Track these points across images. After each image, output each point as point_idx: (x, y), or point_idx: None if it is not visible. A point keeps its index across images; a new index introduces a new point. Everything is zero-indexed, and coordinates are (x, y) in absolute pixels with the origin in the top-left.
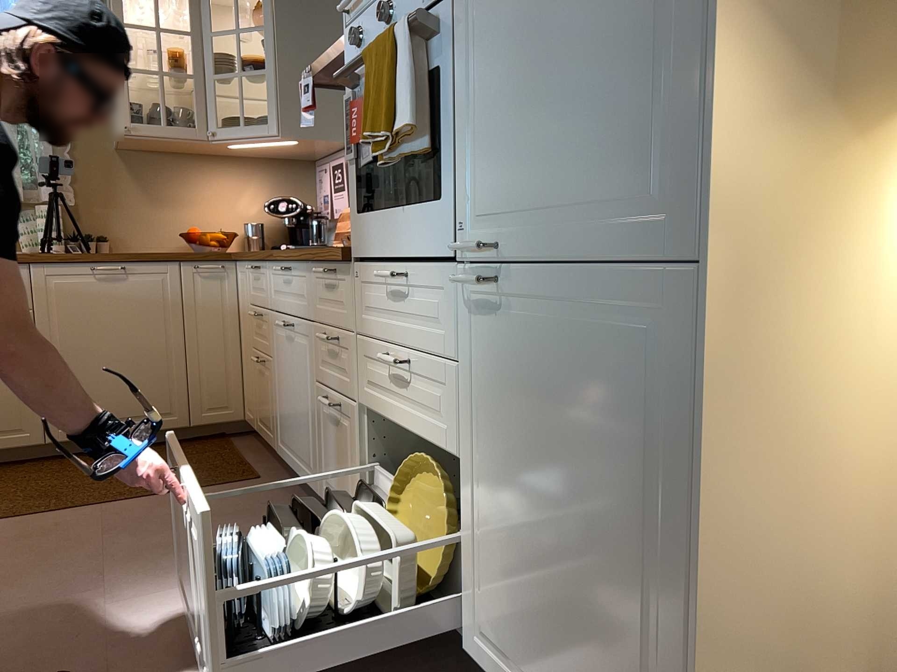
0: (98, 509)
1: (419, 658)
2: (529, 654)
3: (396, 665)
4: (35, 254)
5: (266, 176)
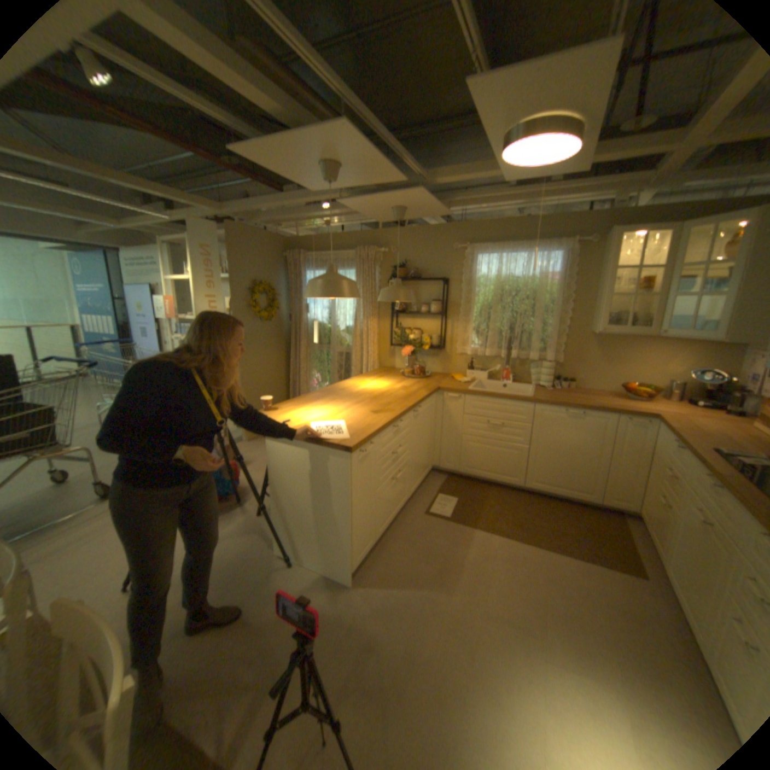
0: (545, 554)
1: None
2: None
3: None
4: (538, 398)
5: (699, 348)
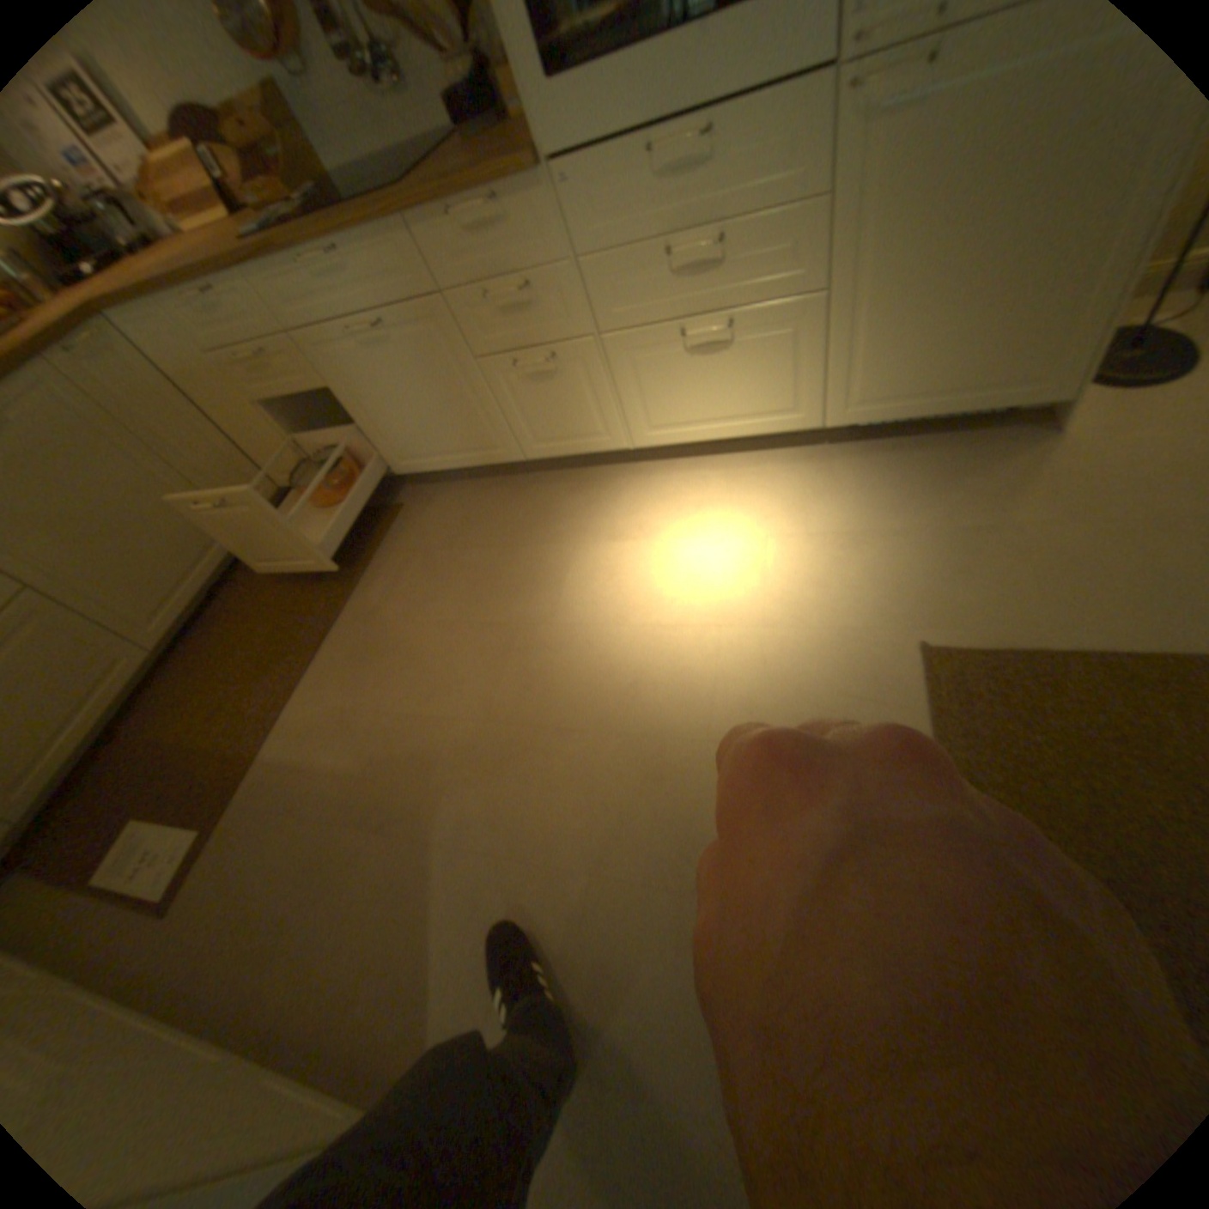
0: (342, 624)
1: (764, 465)
2: (917, 377)
3: (763, 476)
4: None
5: None
